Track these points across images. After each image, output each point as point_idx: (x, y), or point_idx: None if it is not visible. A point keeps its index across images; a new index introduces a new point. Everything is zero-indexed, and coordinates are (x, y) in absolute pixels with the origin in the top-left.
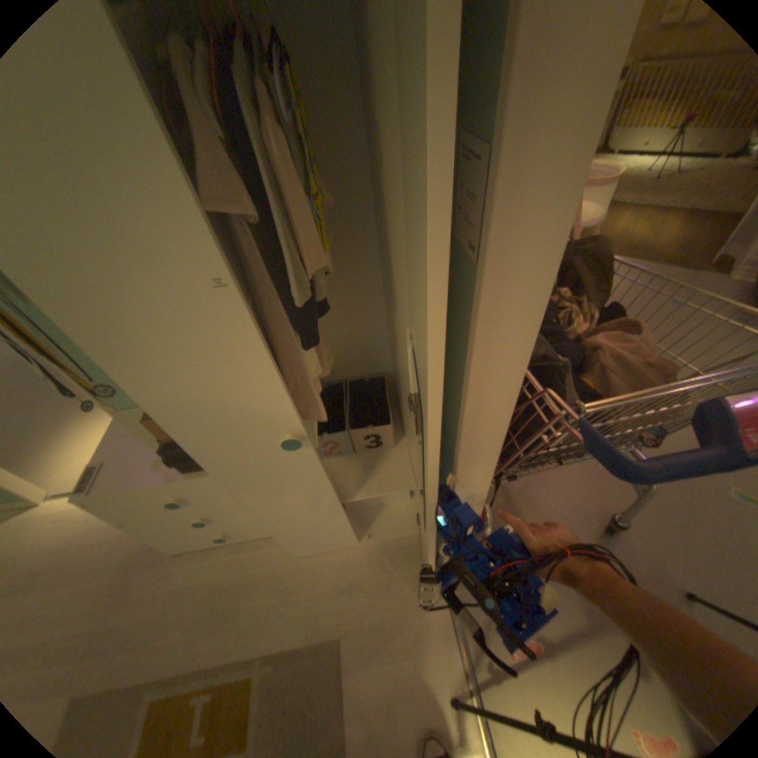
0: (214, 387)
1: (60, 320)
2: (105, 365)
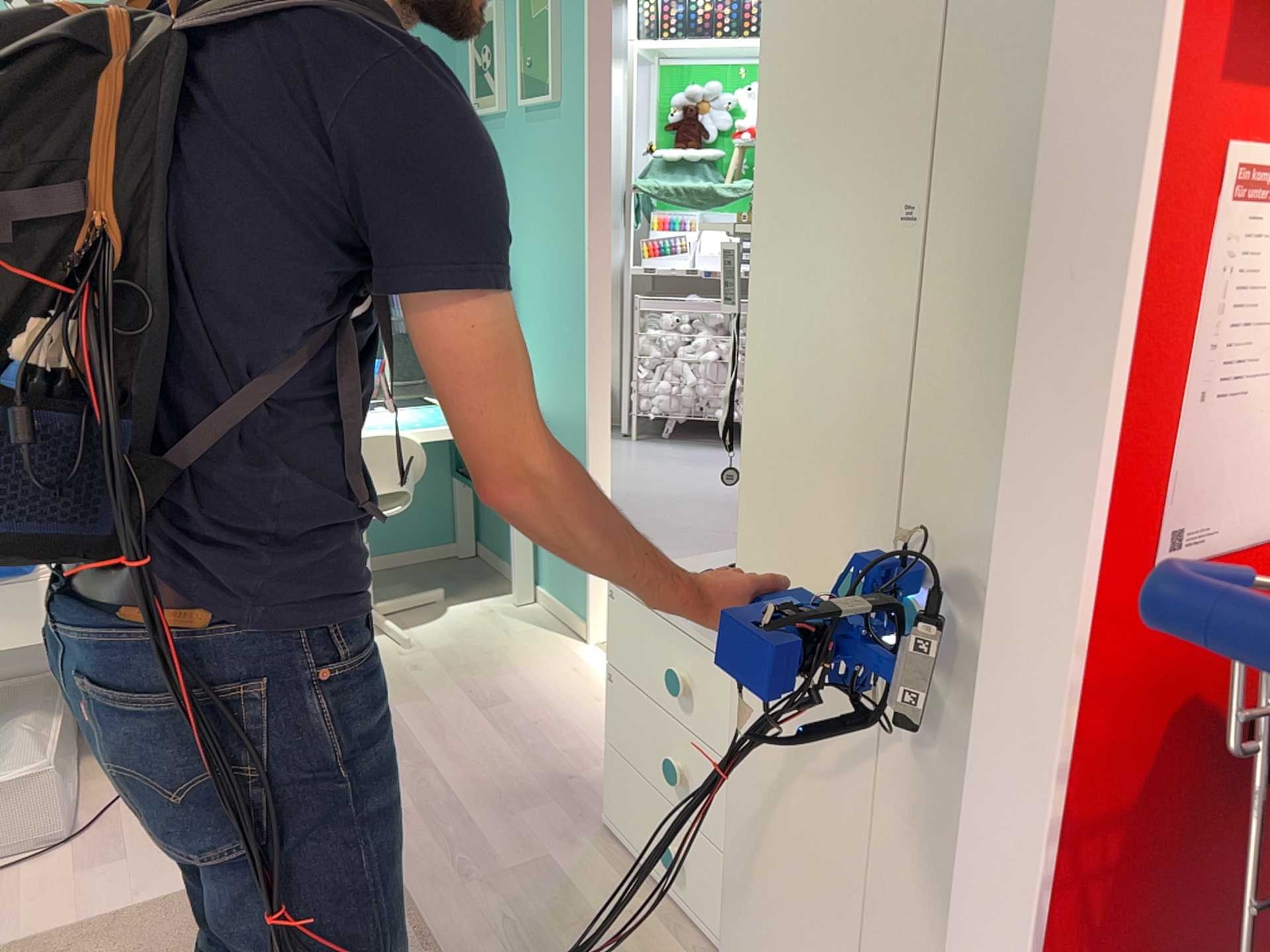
0: (828, 390)
1: (758, 215)
2: (754, 295)
